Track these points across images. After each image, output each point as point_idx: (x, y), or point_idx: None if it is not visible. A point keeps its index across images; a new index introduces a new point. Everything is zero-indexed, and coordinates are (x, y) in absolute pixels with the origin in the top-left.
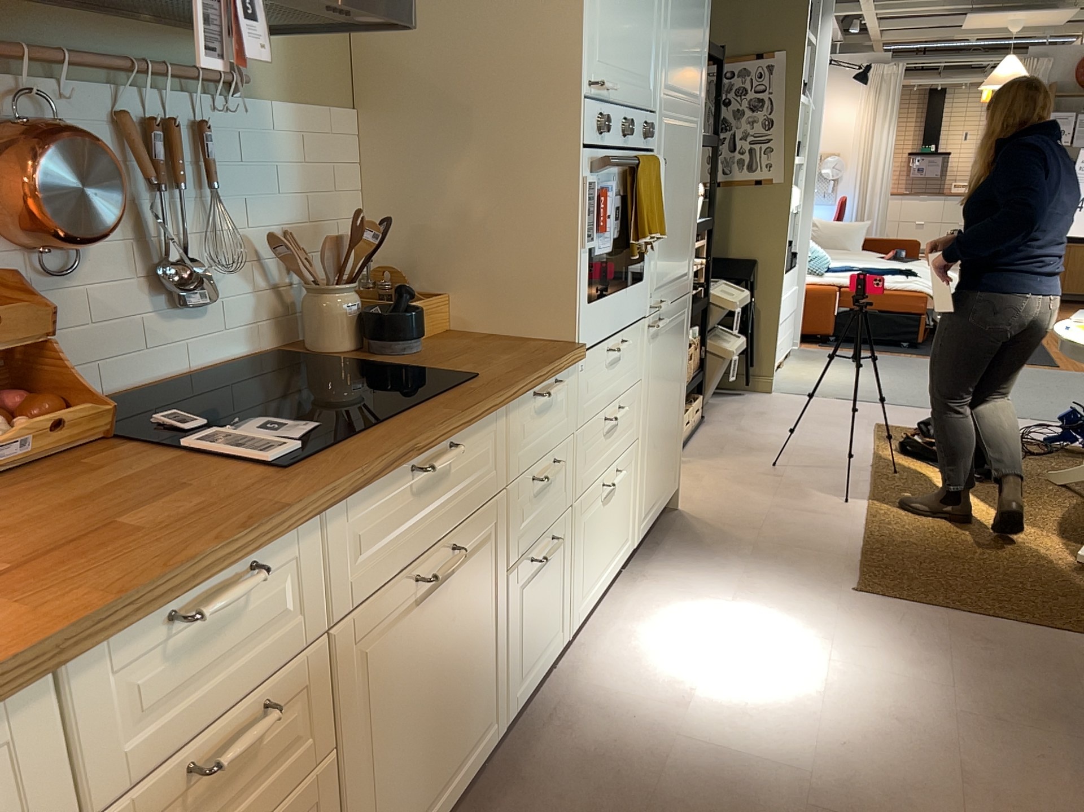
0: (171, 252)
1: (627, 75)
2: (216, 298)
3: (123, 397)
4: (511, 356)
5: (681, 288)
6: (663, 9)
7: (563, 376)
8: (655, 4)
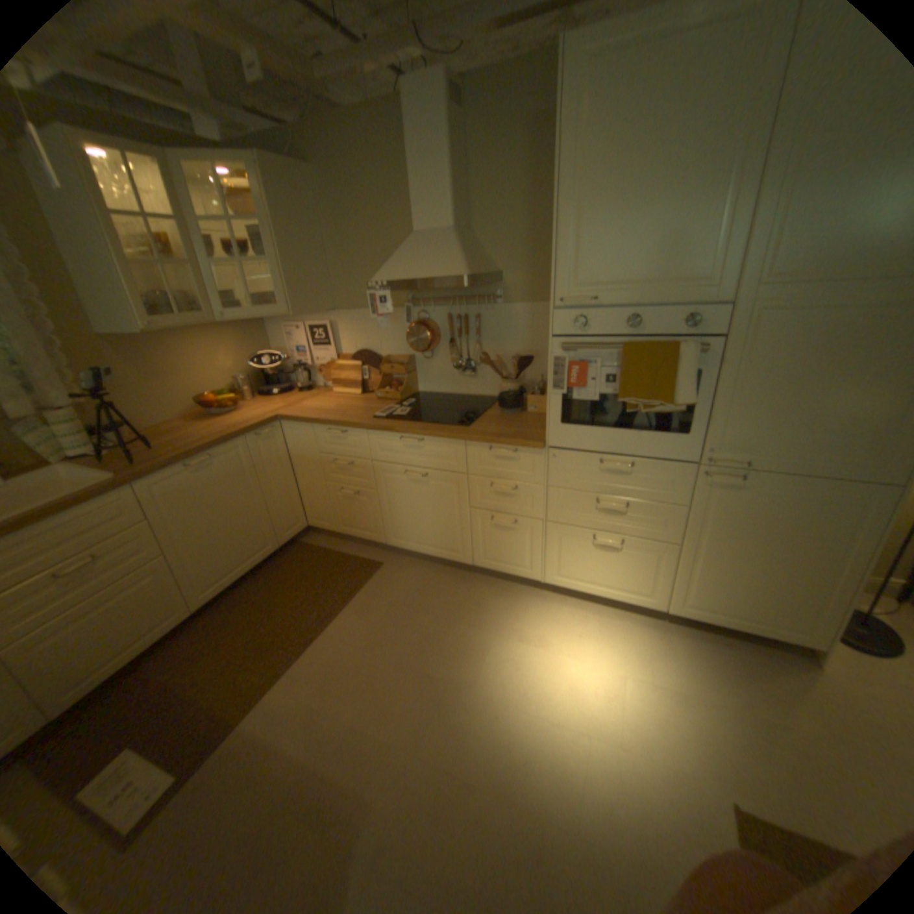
0: (464, 356)
1: (641, 280)
2: (480, 373)
3: (445, 395)
4: (506, 429)
5: (843, 471)
6: (757, 202)
7: (526, 451)
8: (722, 206)
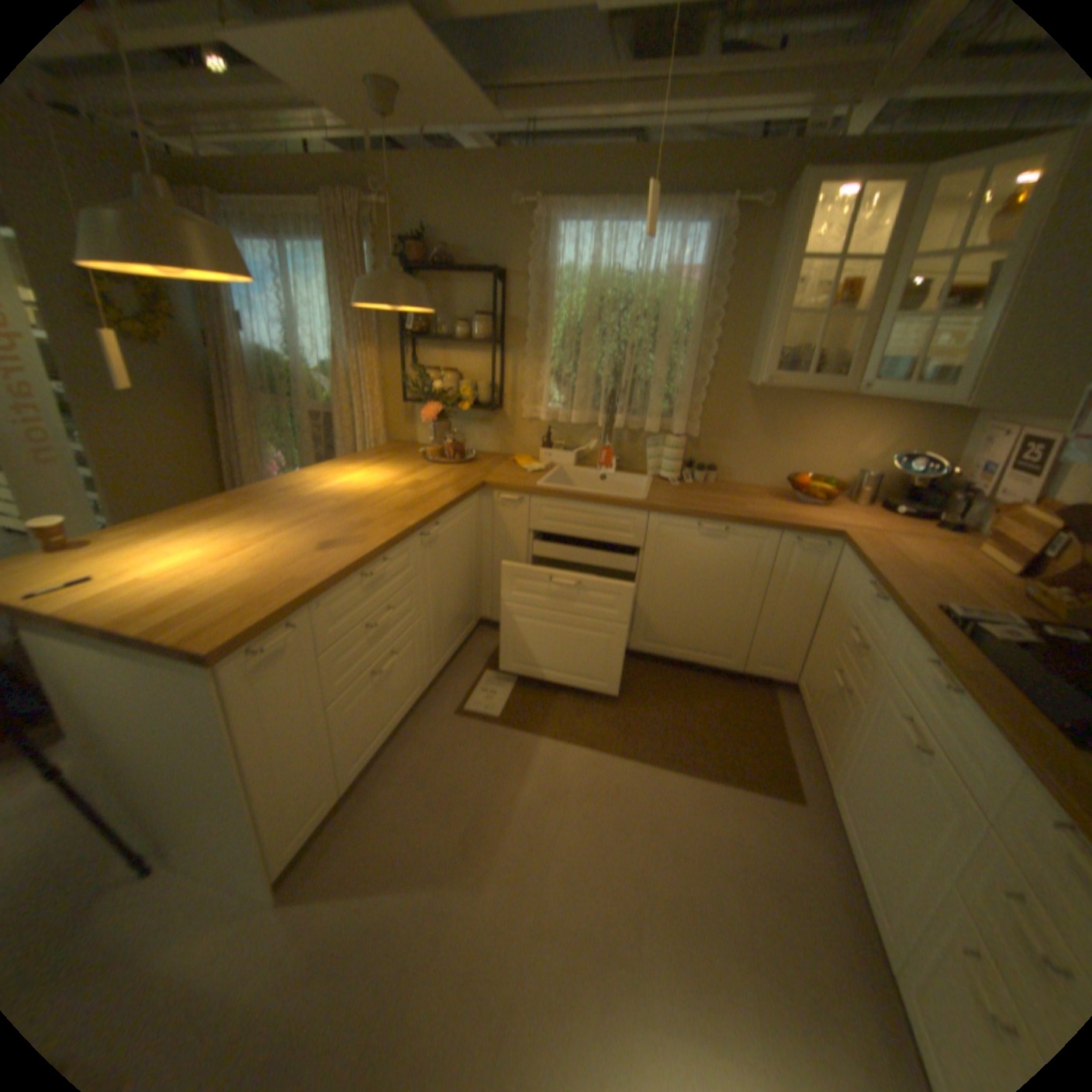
0: None
1: None
2: None
3: None
4: None
5: None
6: None
7: None
8: None
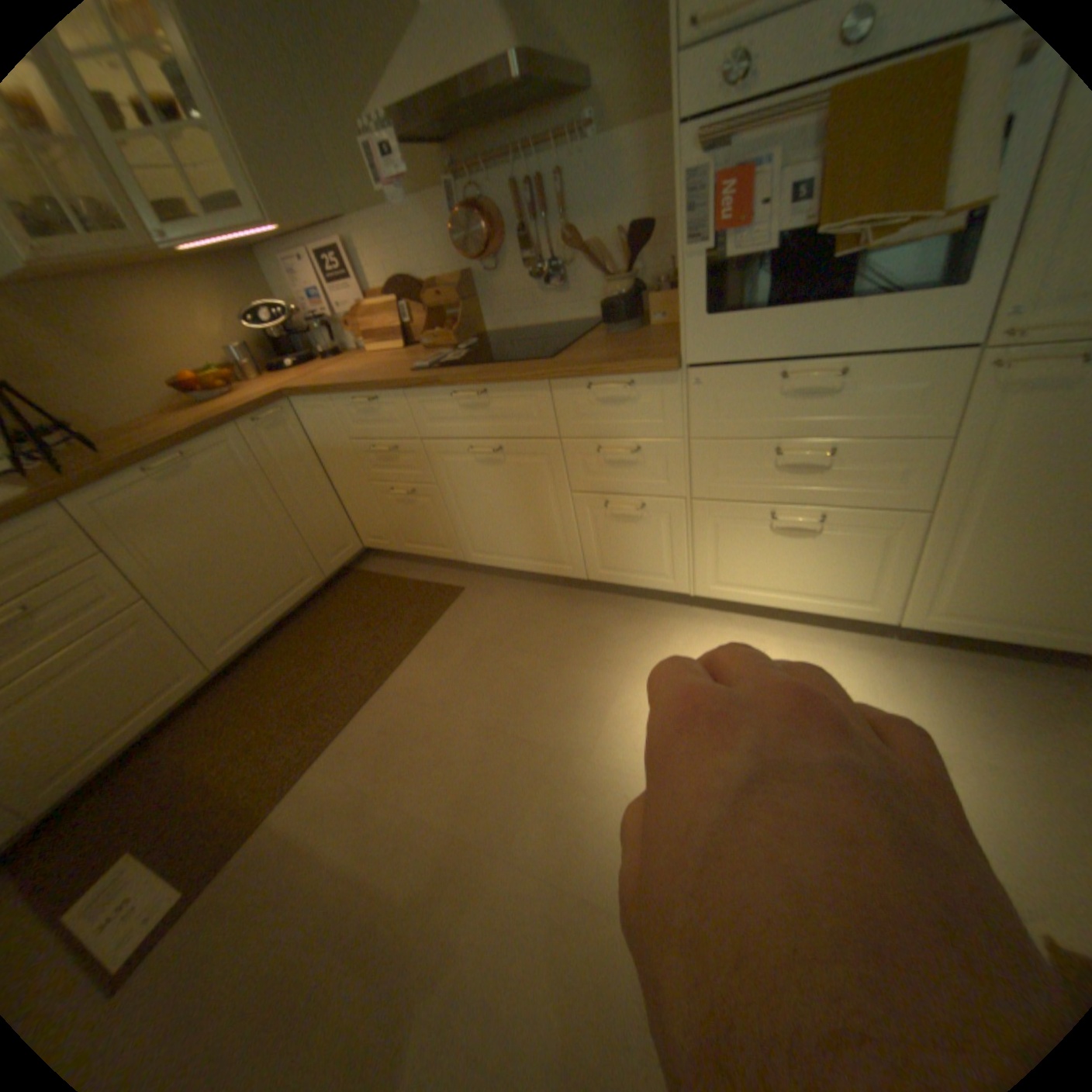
0: (545, 254)
1: None
2: (573, 280)
3: (524, 329)
4: (613, 350)
5: None
6: None
7: (648, 379)
8: None
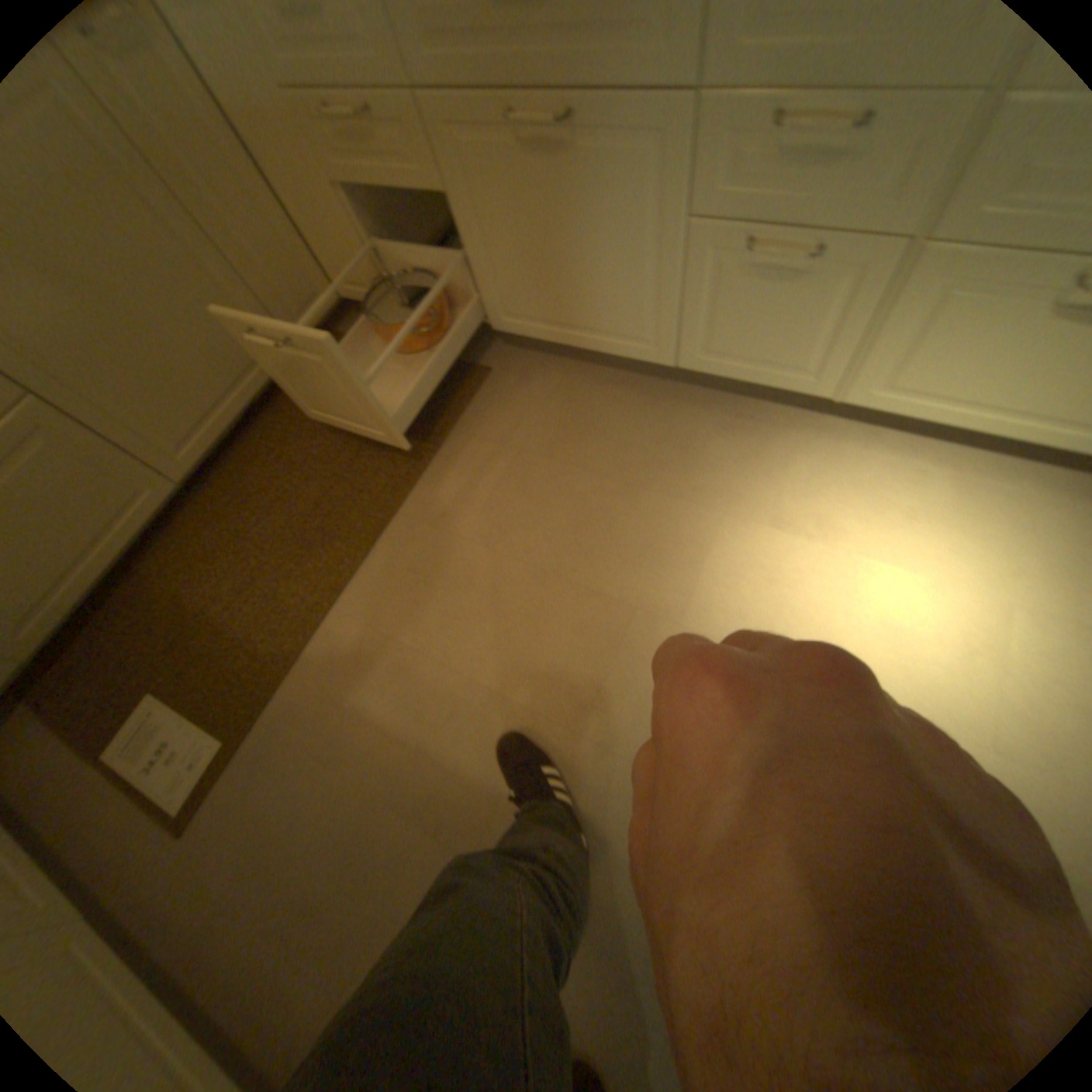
0: None
1: None
2: None
3: None
4: None
5: None
6: None
7: None
8: None
